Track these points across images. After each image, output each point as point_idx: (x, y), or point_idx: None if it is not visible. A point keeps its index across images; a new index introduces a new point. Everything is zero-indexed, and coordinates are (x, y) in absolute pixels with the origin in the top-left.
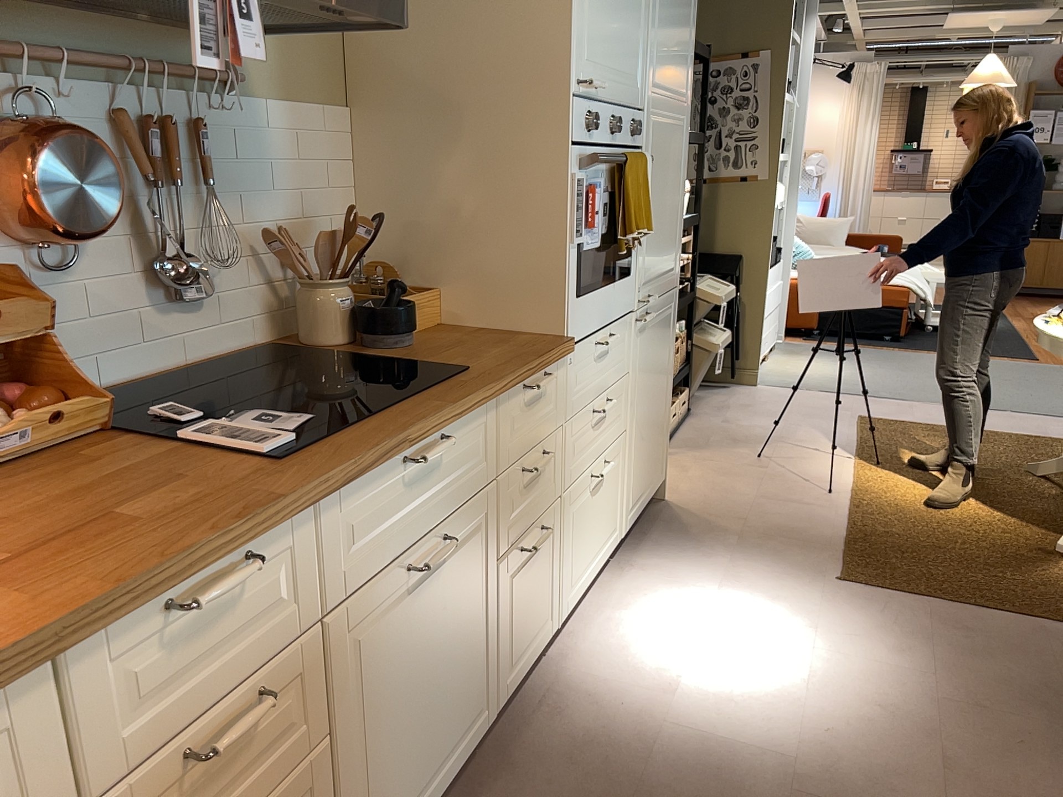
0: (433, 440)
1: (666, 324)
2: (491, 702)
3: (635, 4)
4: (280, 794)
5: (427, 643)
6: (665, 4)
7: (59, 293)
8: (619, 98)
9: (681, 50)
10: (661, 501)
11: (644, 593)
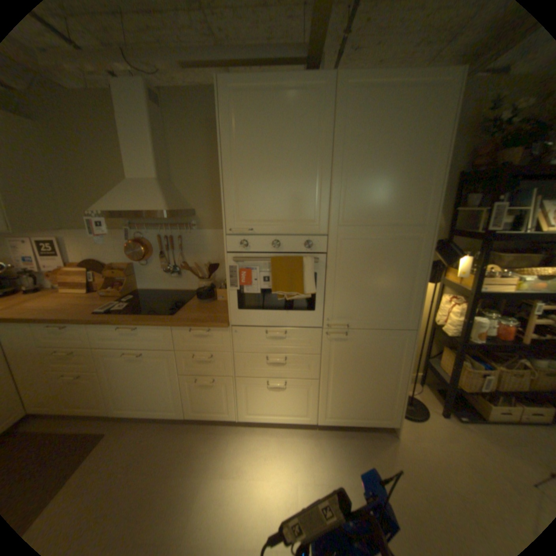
0: (132, 328)
1: (391, 346)
2: (183, 415)
3: (304, 183)
4: (81, 375)
5: (136, 377)
6: (363, 172)
7: (144, 269)
8: (285, 229)
9: (408, 192)
10: (395, 438)
11: (294, 451)
